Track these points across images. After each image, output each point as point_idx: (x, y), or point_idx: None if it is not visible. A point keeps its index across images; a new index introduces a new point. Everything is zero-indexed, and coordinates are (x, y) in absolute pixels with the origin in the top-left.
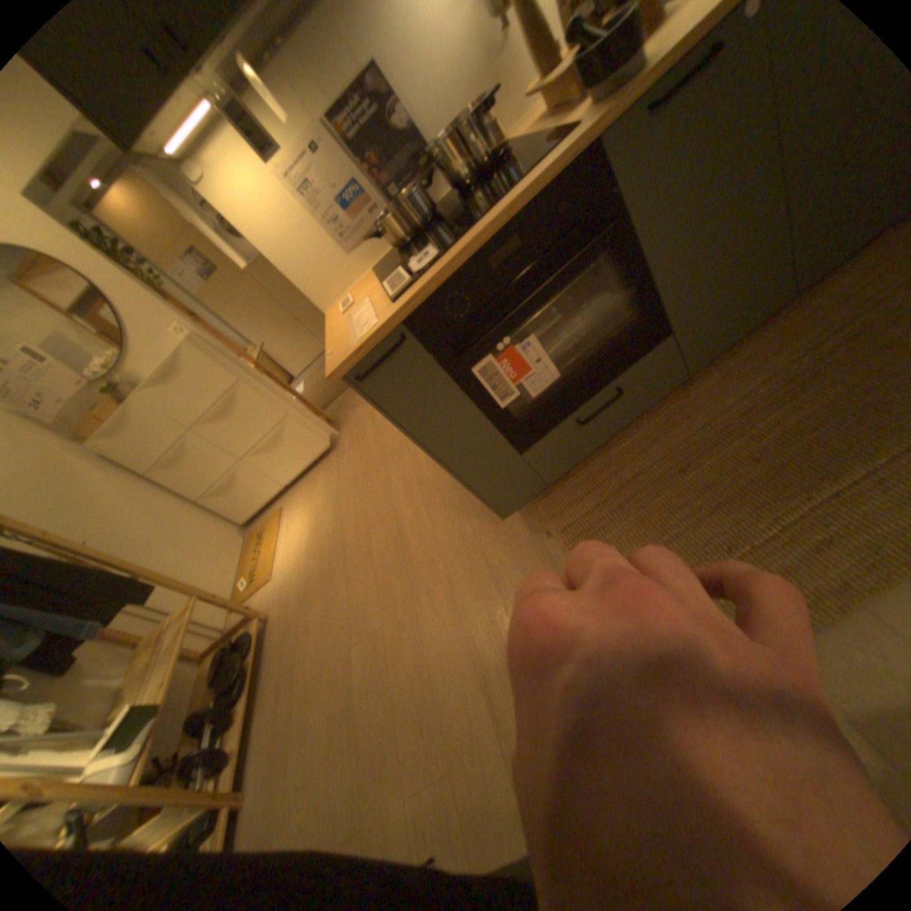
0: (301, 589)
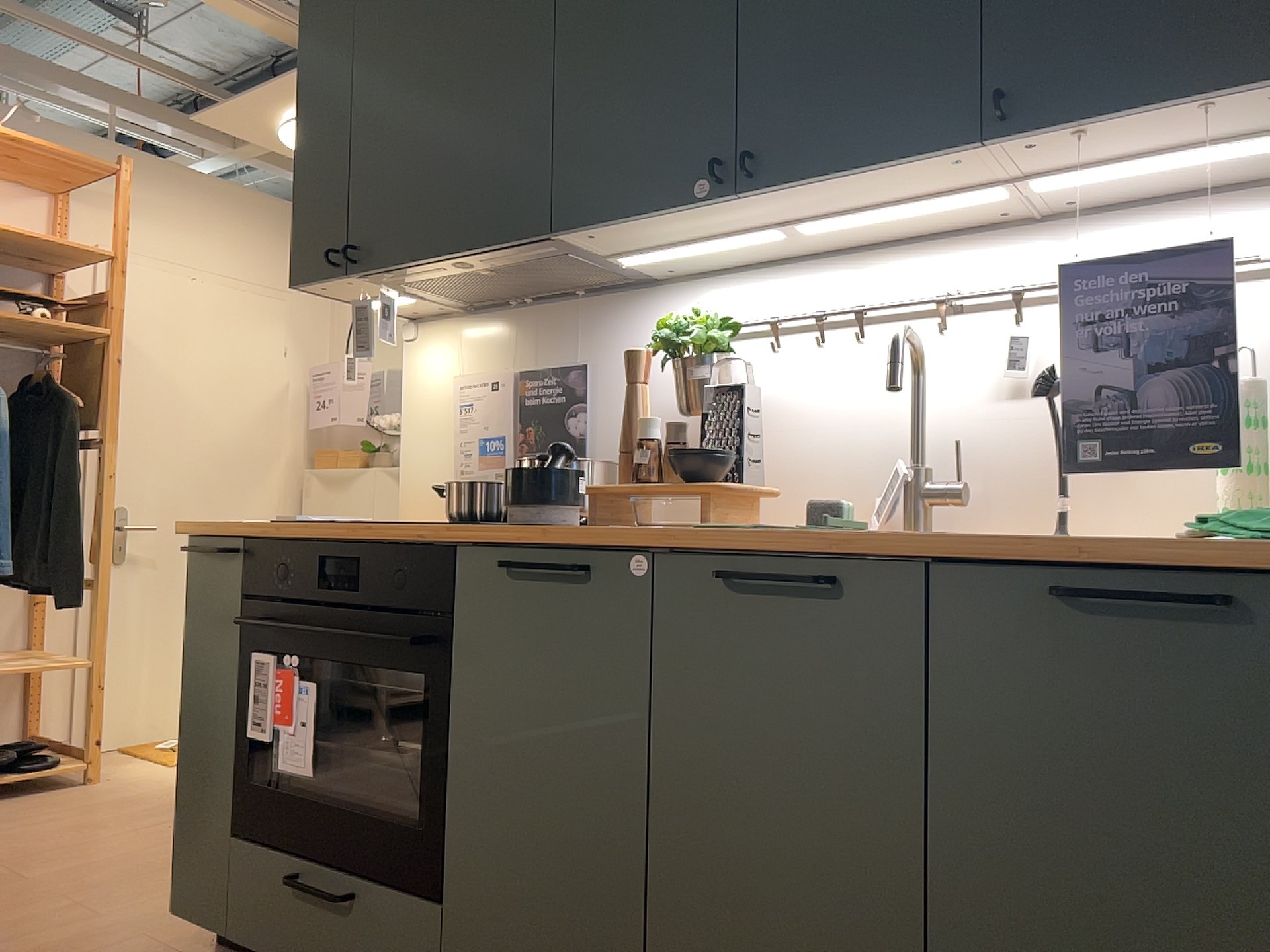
0: (130, 799)
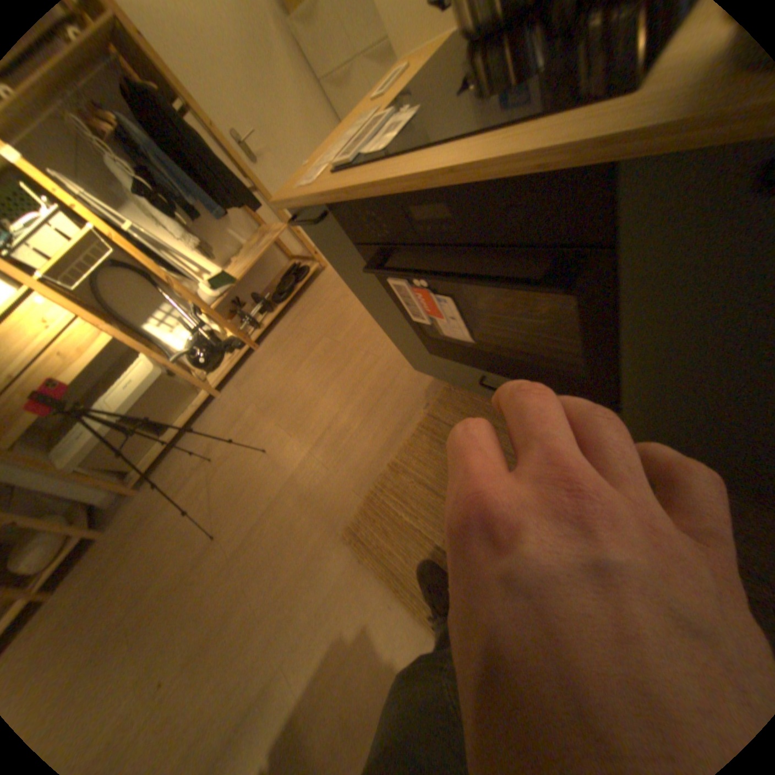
0: None
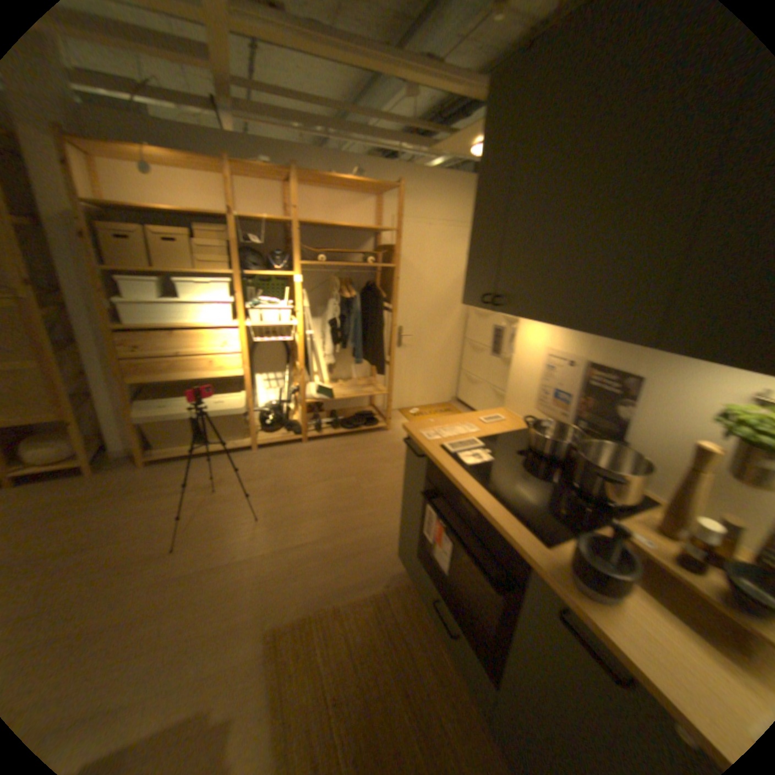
0: (397, 445)
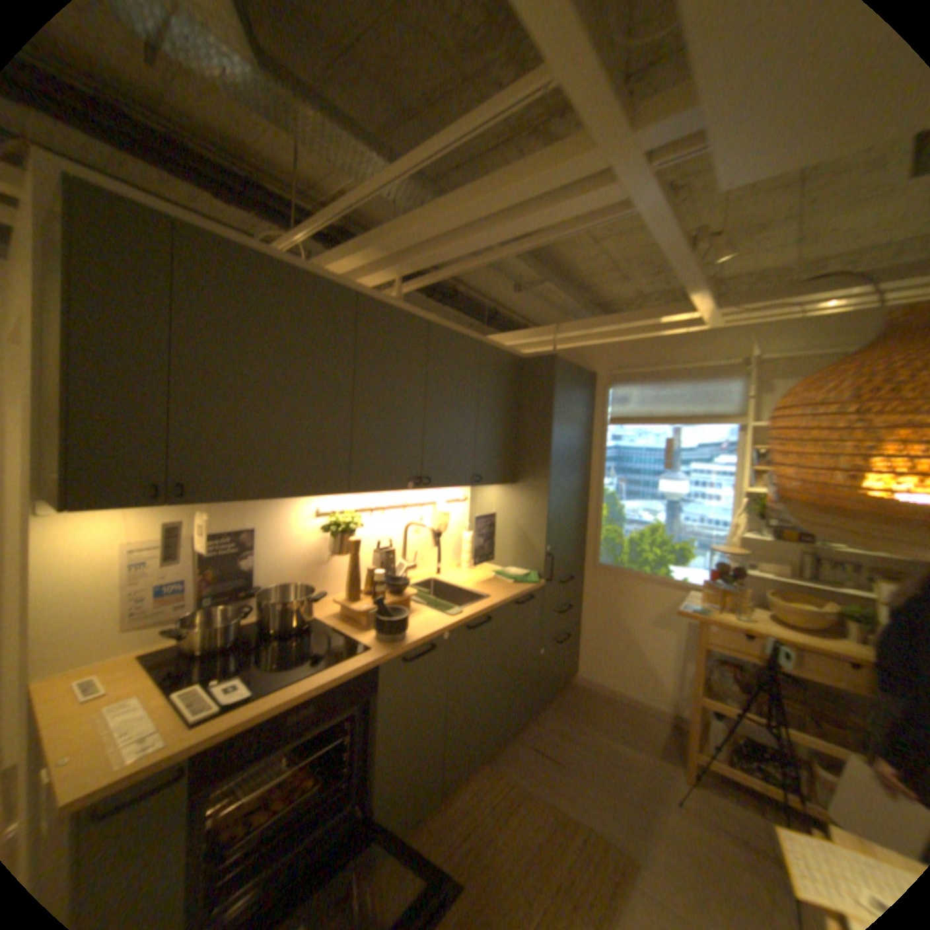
0: None
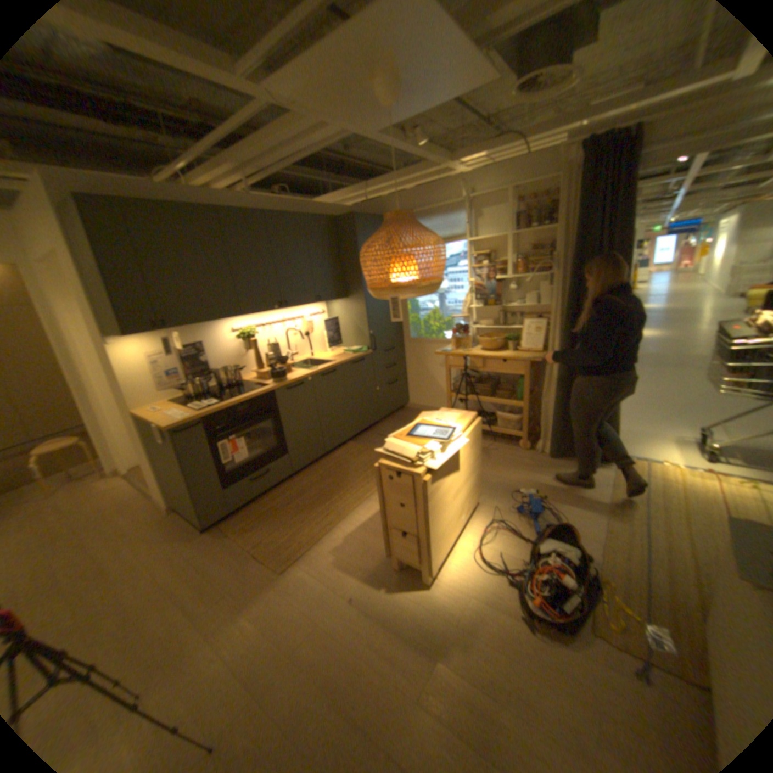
0: None
